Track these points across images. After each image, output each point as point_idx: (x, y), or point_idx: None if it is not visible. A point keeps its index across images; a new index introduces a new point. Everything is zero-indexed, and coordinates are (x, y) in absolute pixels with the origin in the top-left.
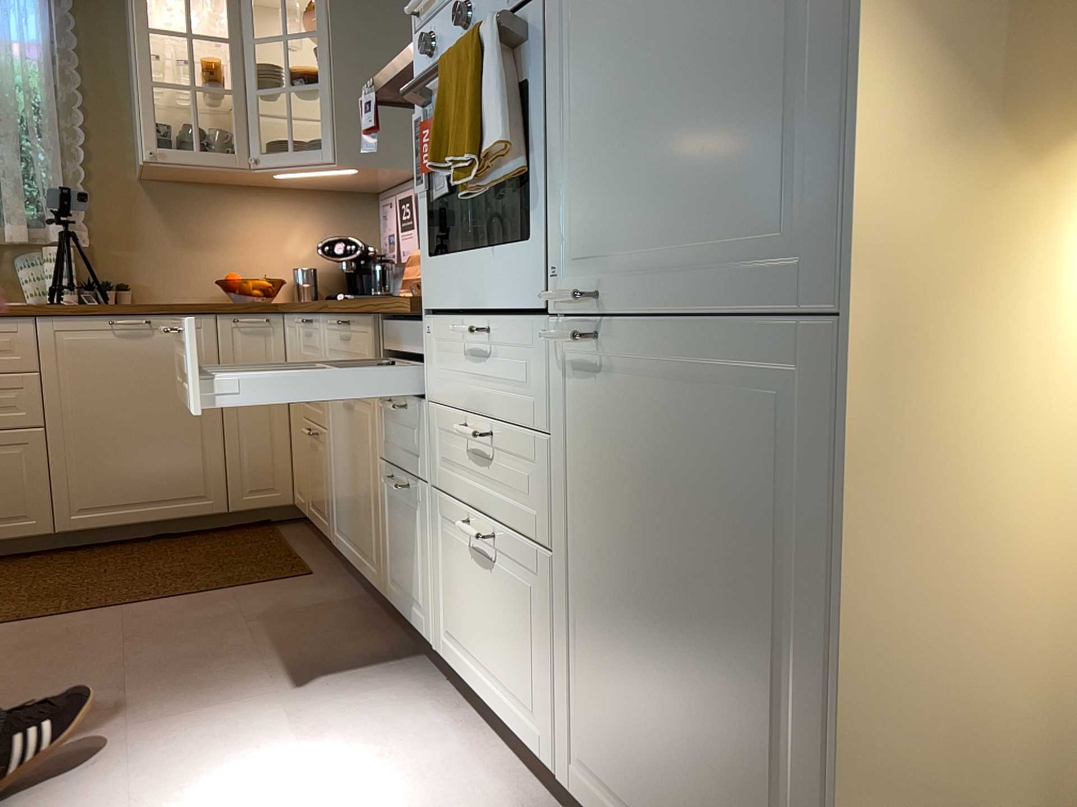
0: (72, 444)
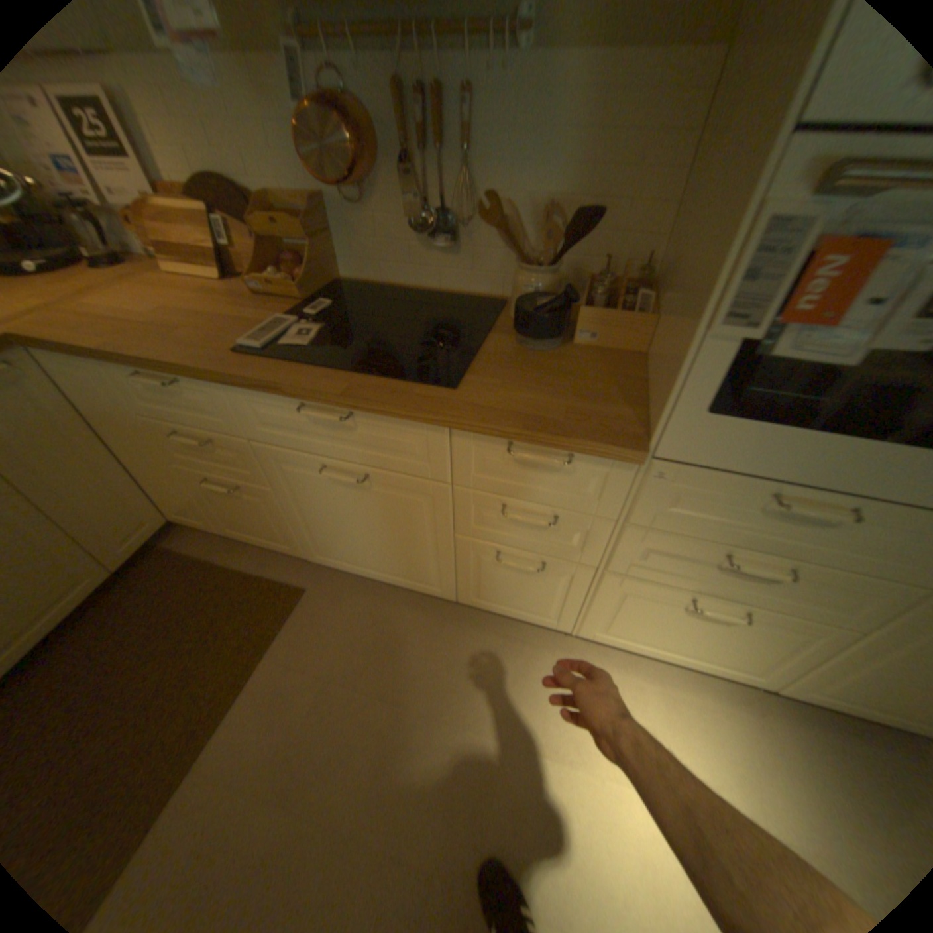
0: None
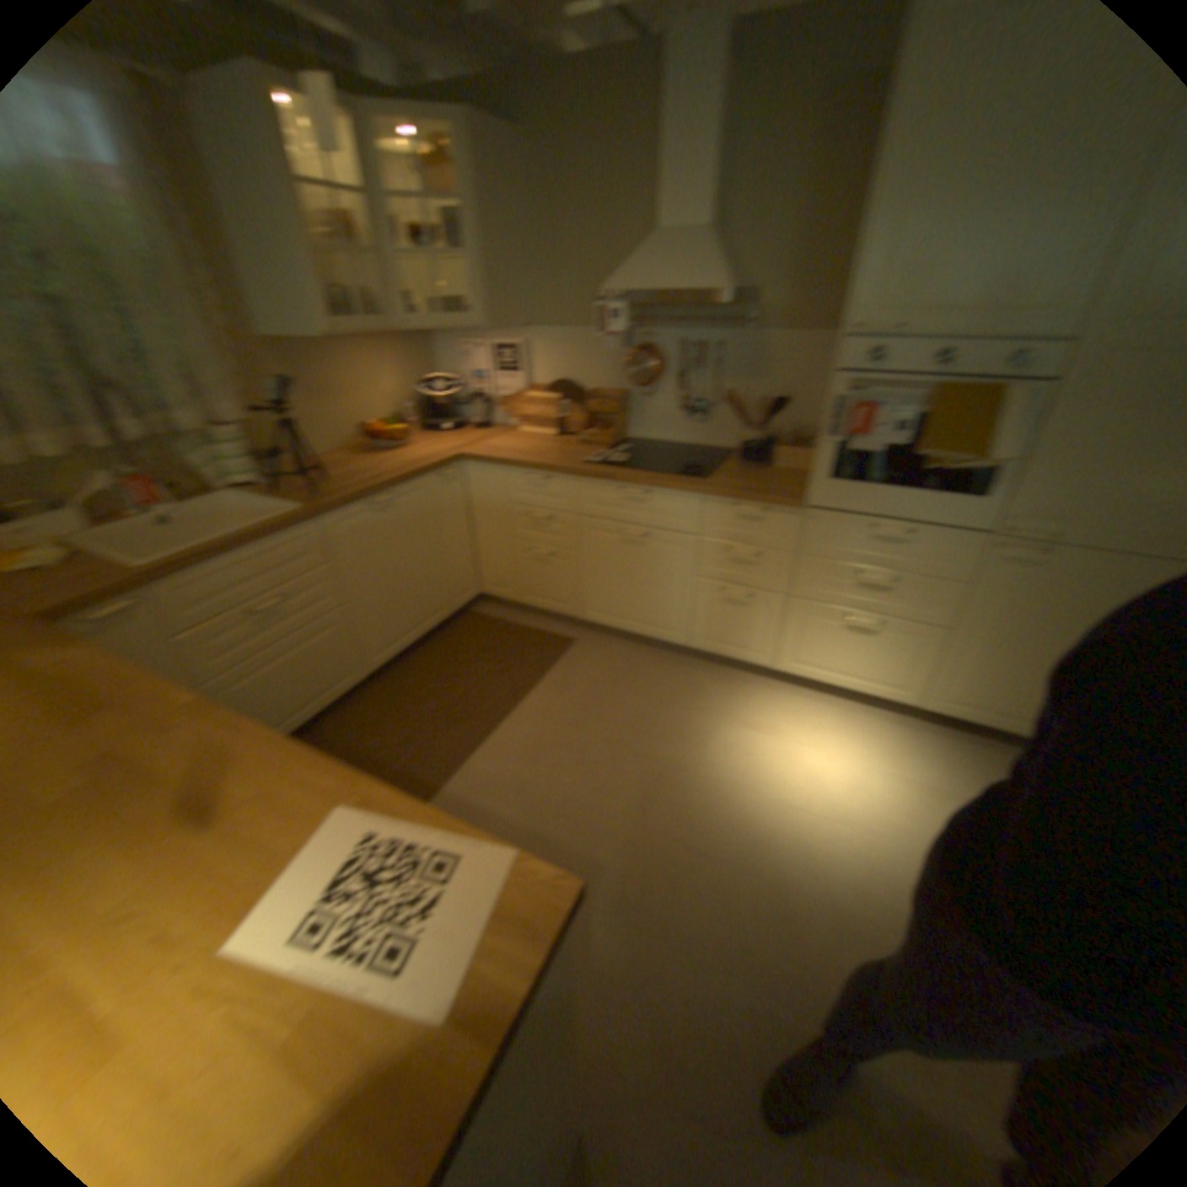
0: (370, 608)
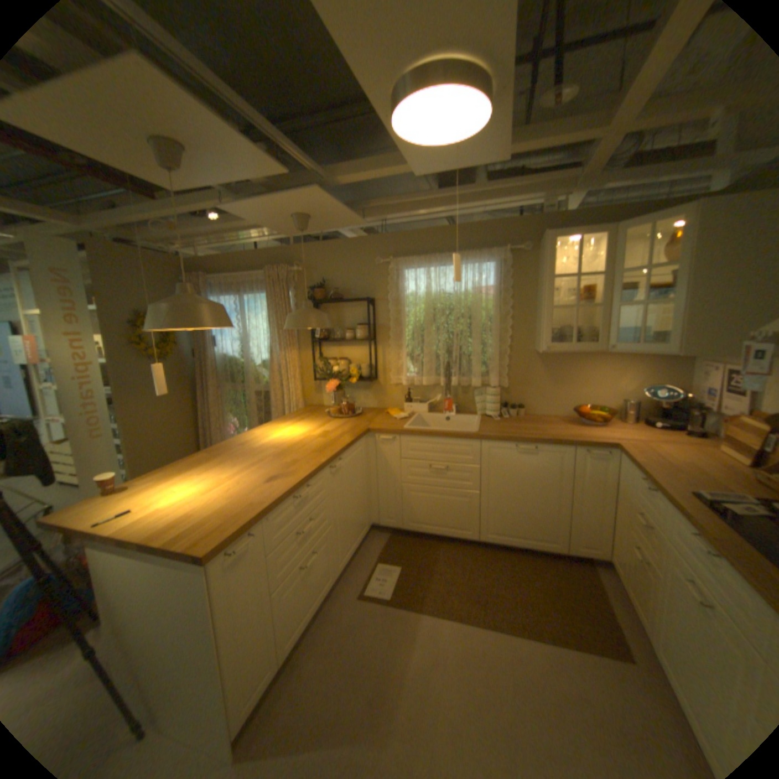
0: (491, 502)
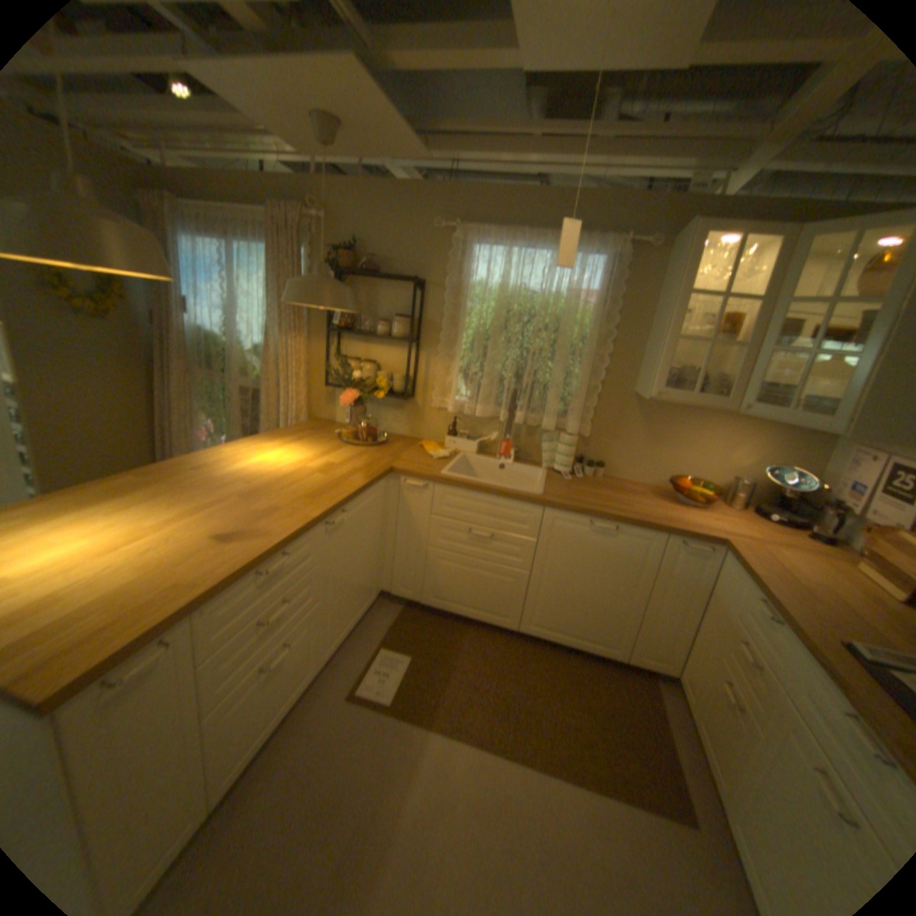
0: (543, 588)
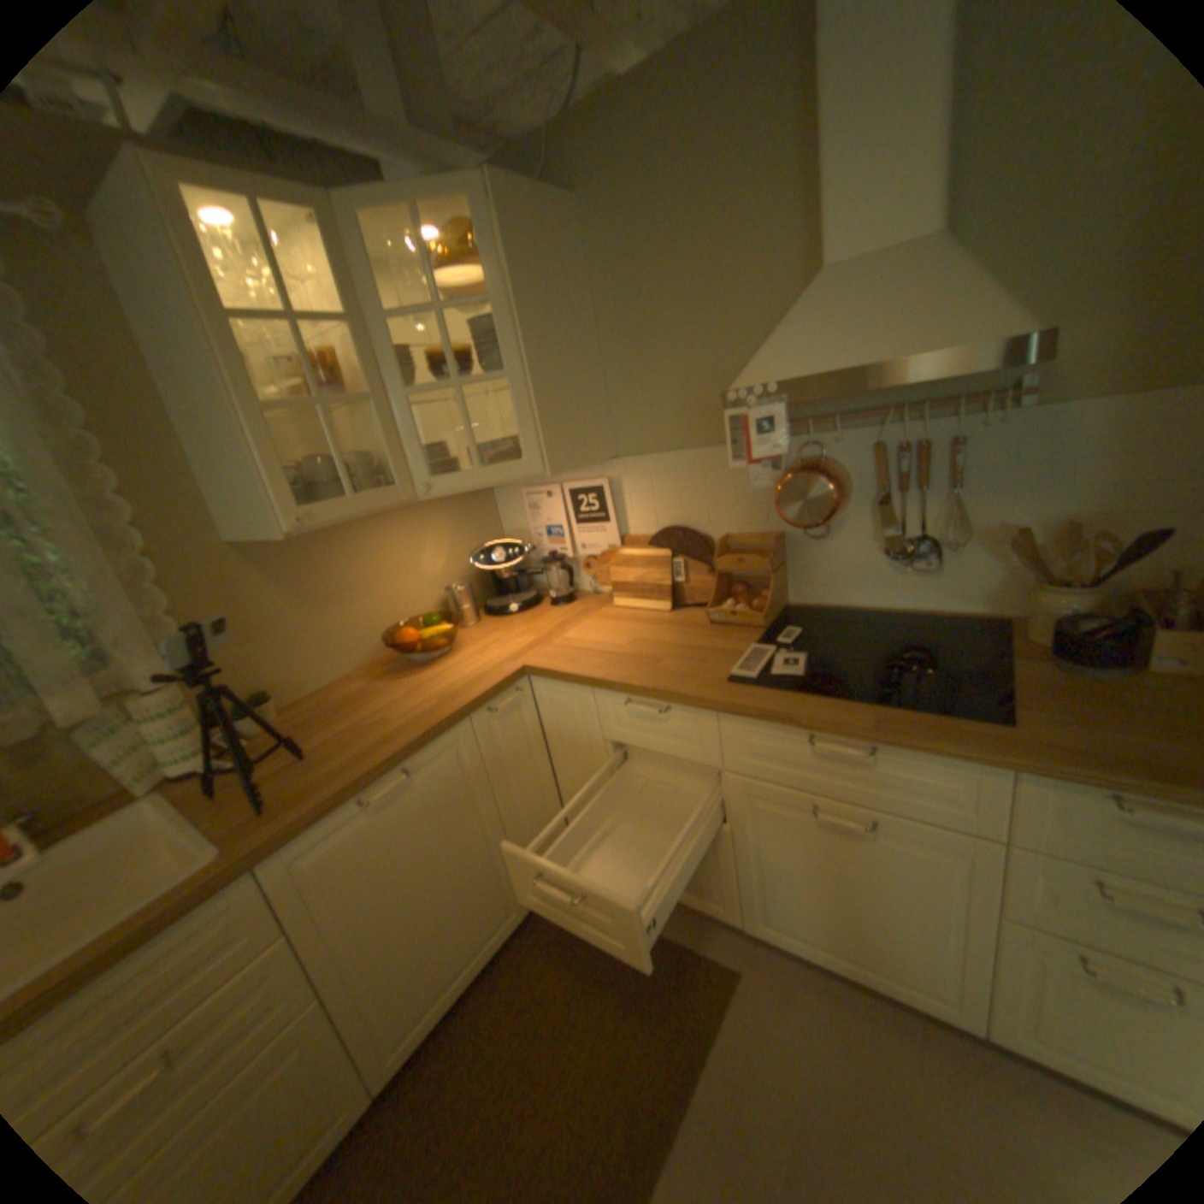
0: (360, 987)
